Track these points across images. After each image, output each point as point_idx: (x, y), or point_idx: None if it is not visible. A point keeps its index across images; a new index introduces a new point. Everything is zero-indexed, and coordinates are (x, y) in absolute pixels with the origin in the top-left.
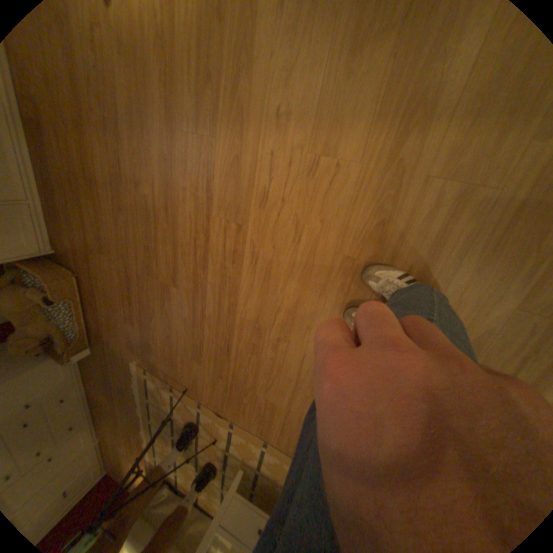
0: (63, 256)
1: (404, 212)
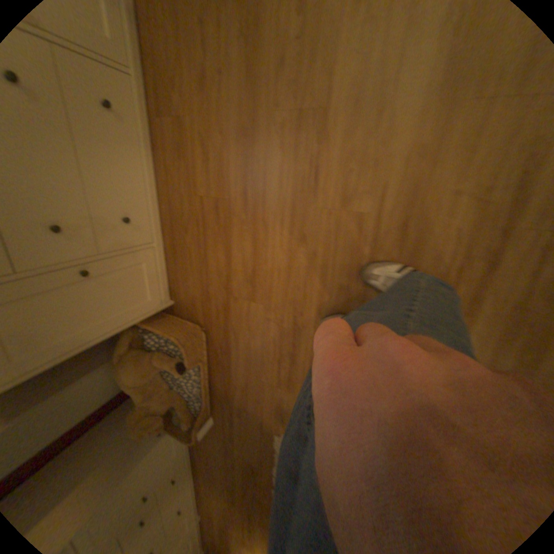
0: (191, 306)
1: None
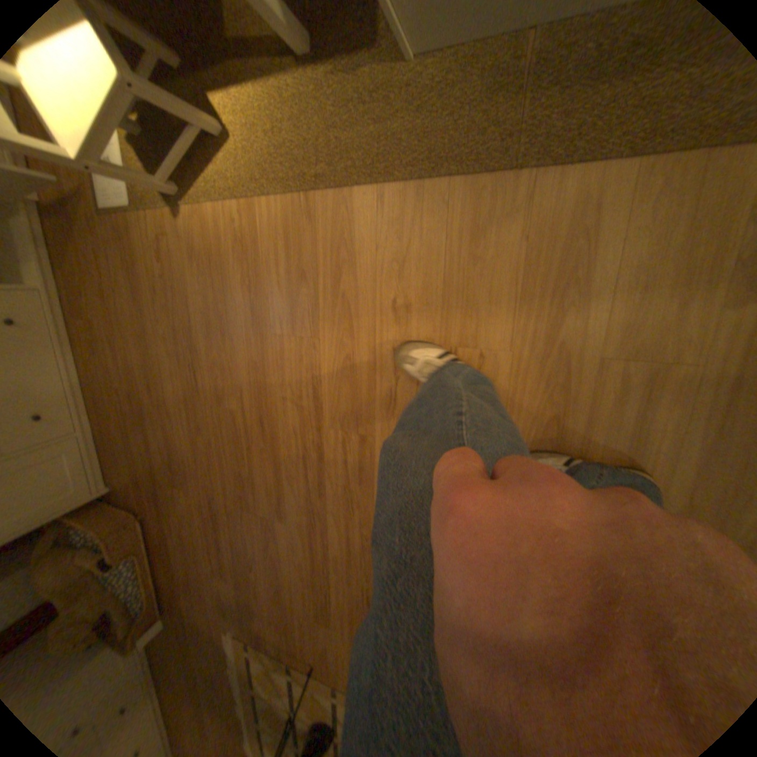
0: (122, 495)
1: (582, 402)
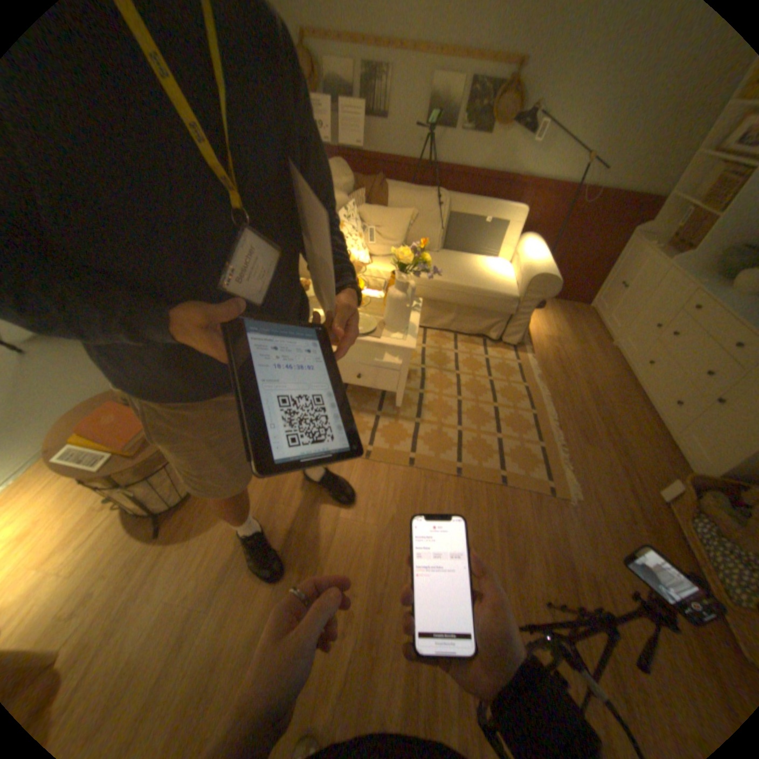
0: None
1: None
